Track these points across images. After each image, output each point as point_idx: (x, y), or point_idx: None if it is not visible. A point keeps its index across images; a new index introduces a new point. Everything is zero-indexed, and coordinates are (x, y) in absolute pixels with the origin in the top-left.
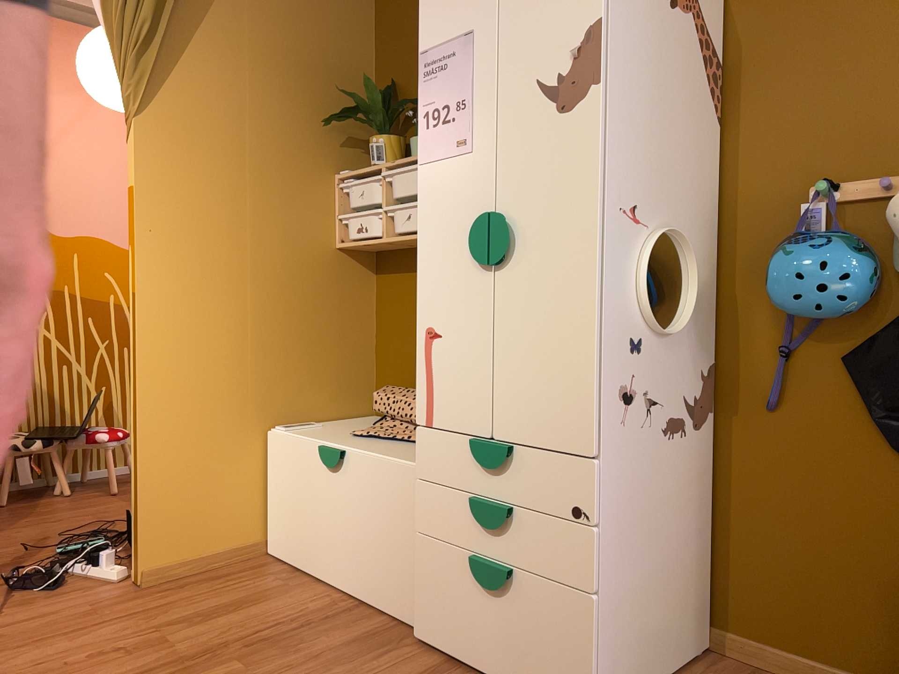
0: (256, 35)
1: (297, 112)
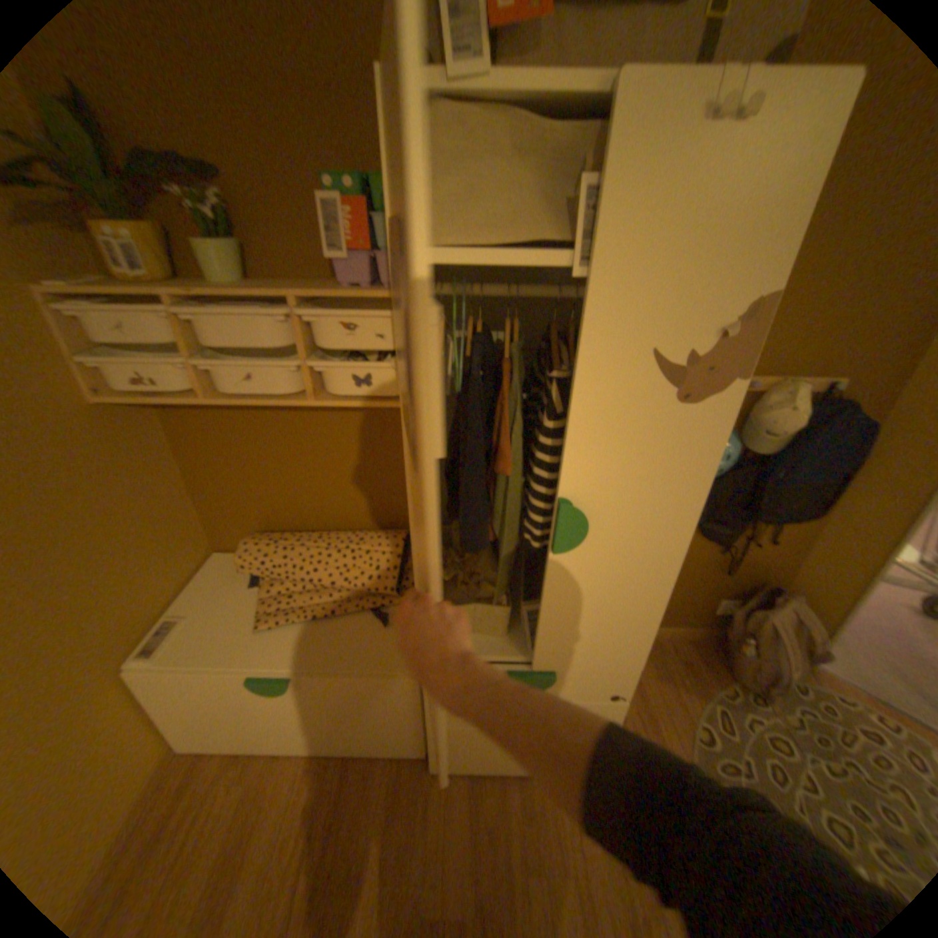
0: None
1: None
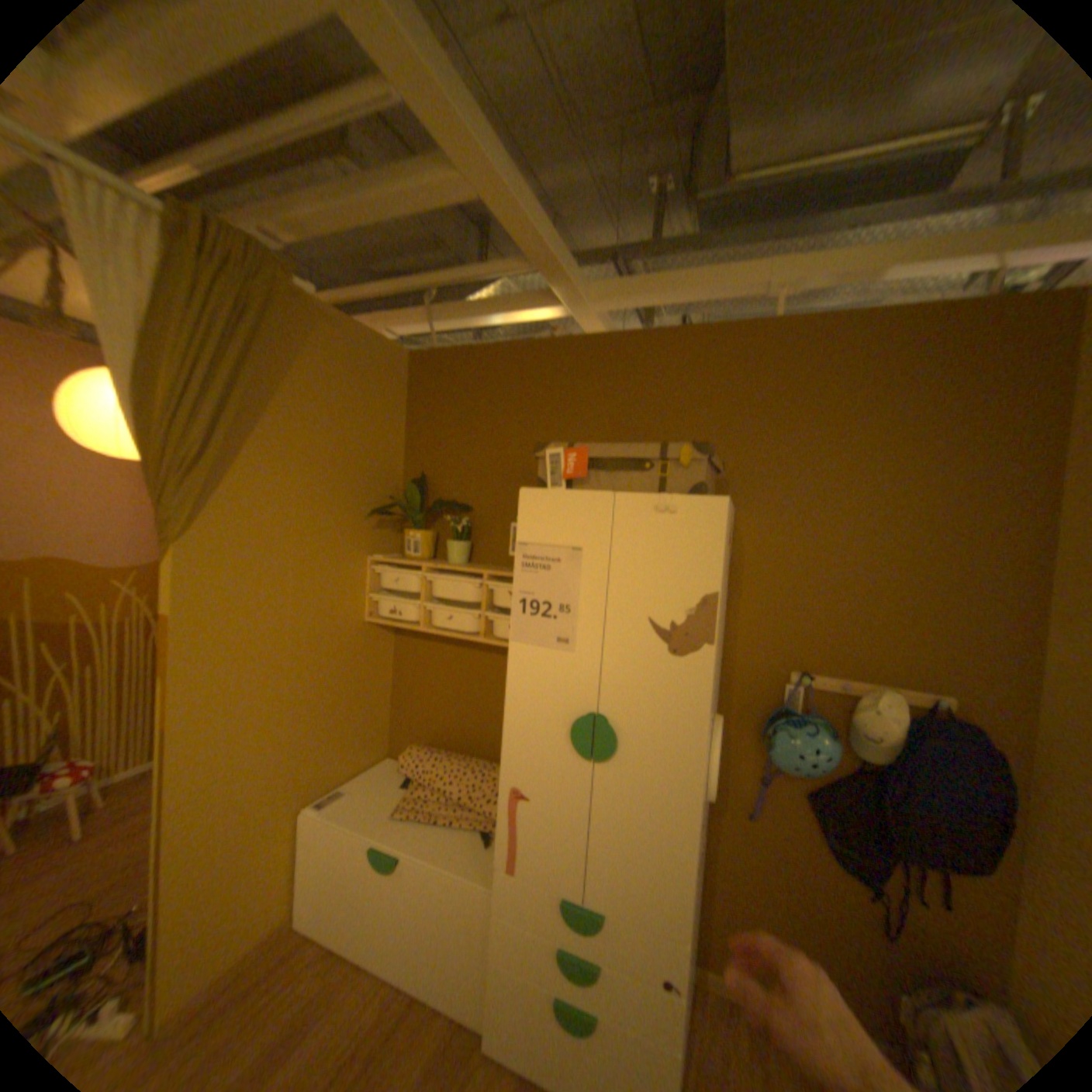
0: (306, 438)
1: (339, 506)
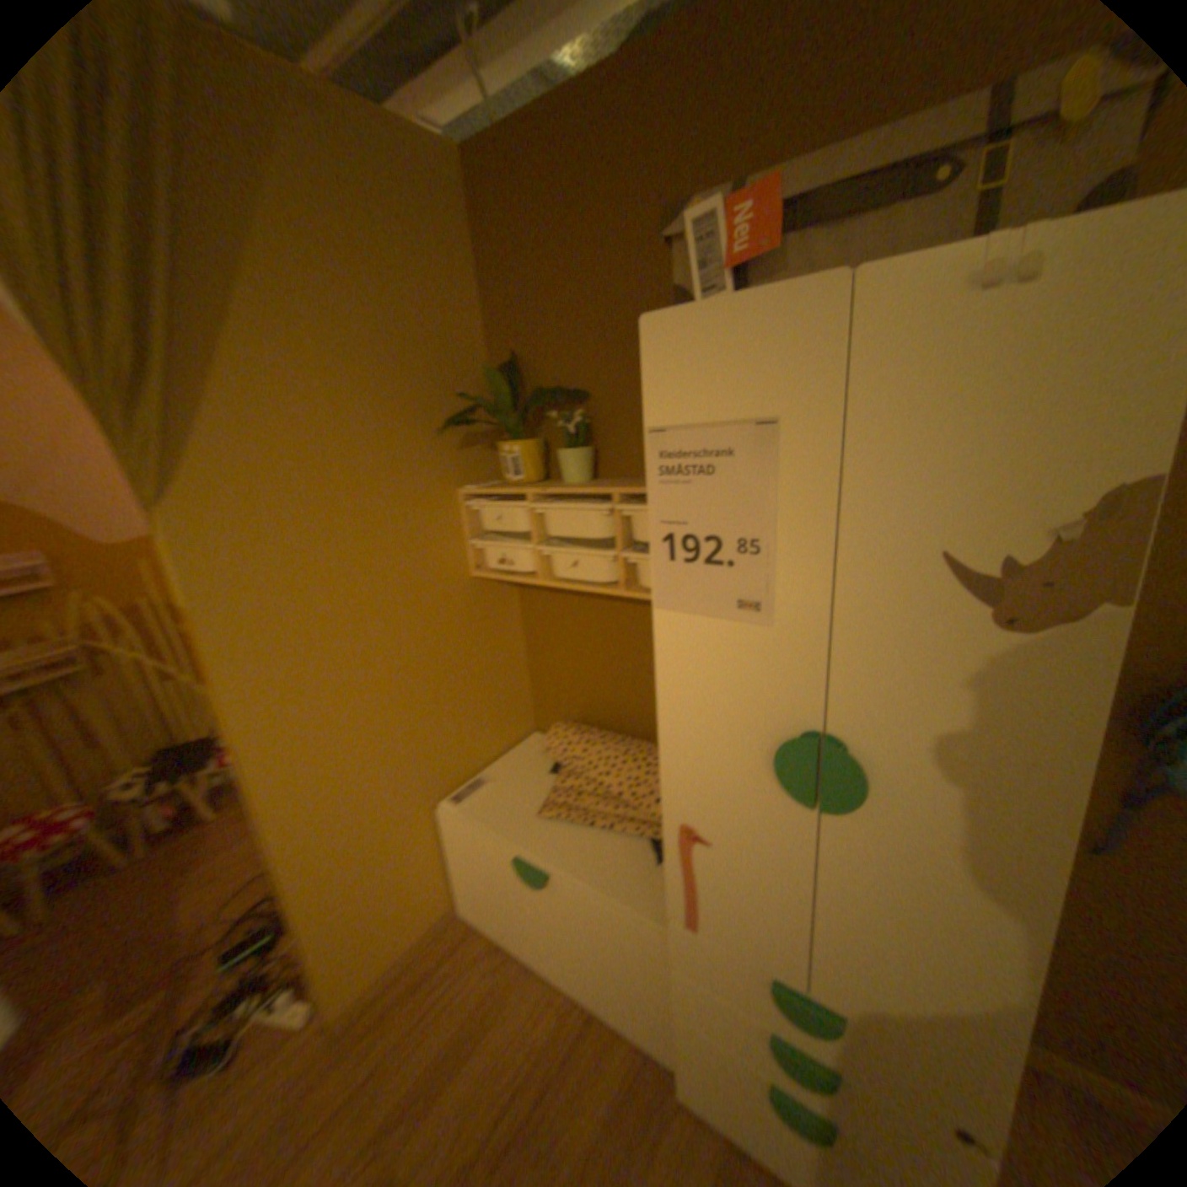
0: (313, 317)
1: (395, 420)
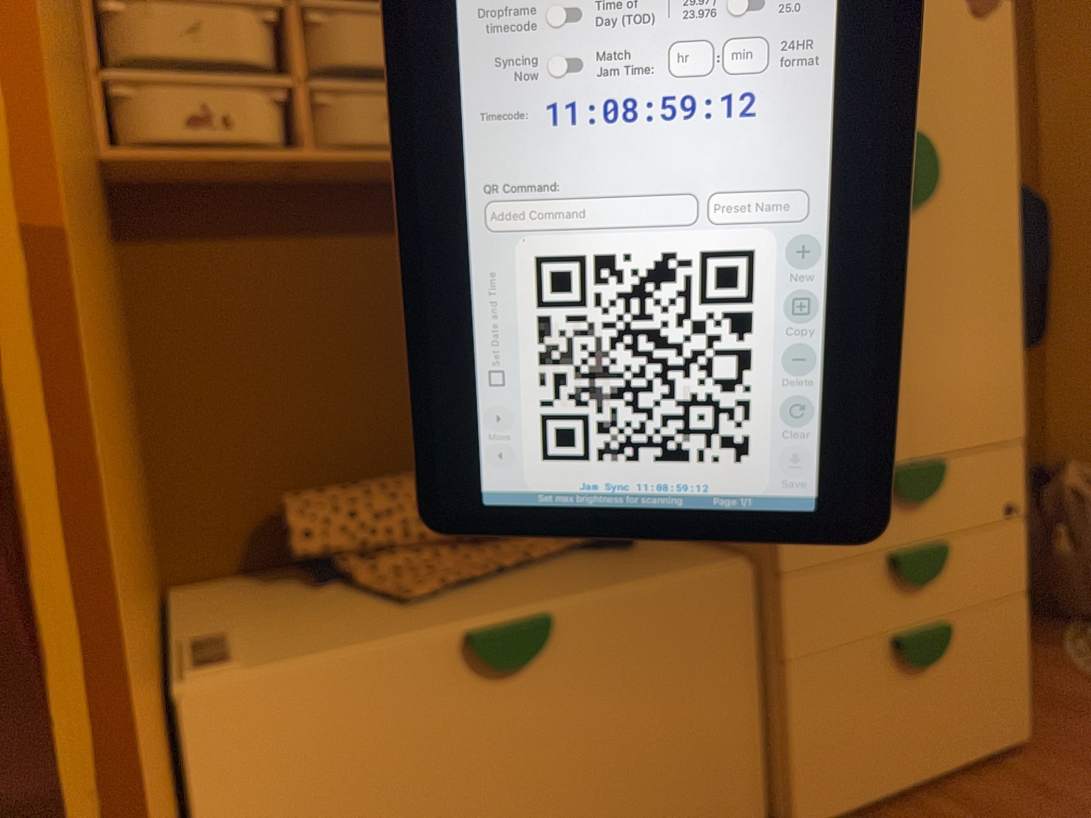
0: None
1: None
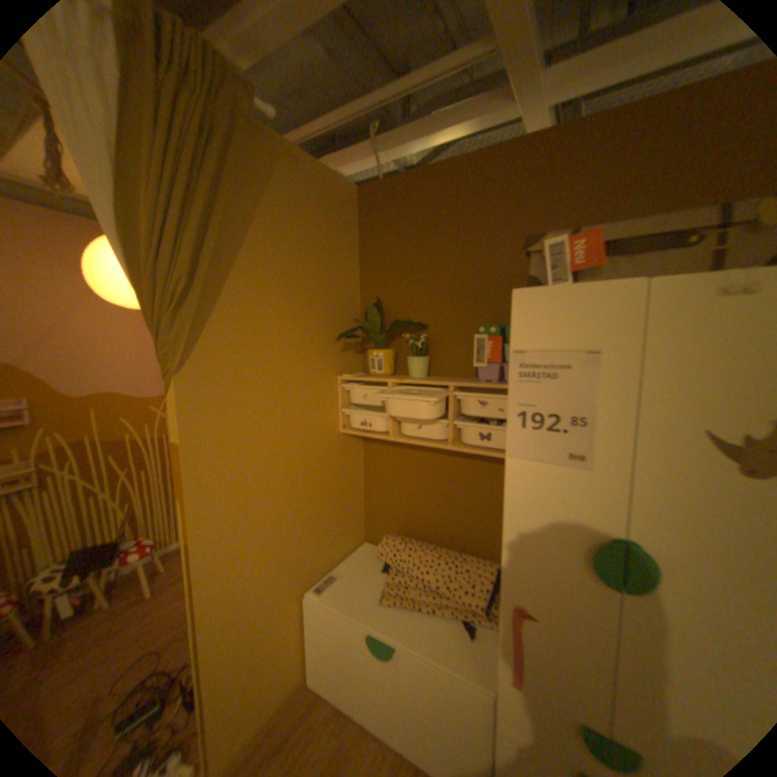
0: (278, 270)
1: (311, 332)
